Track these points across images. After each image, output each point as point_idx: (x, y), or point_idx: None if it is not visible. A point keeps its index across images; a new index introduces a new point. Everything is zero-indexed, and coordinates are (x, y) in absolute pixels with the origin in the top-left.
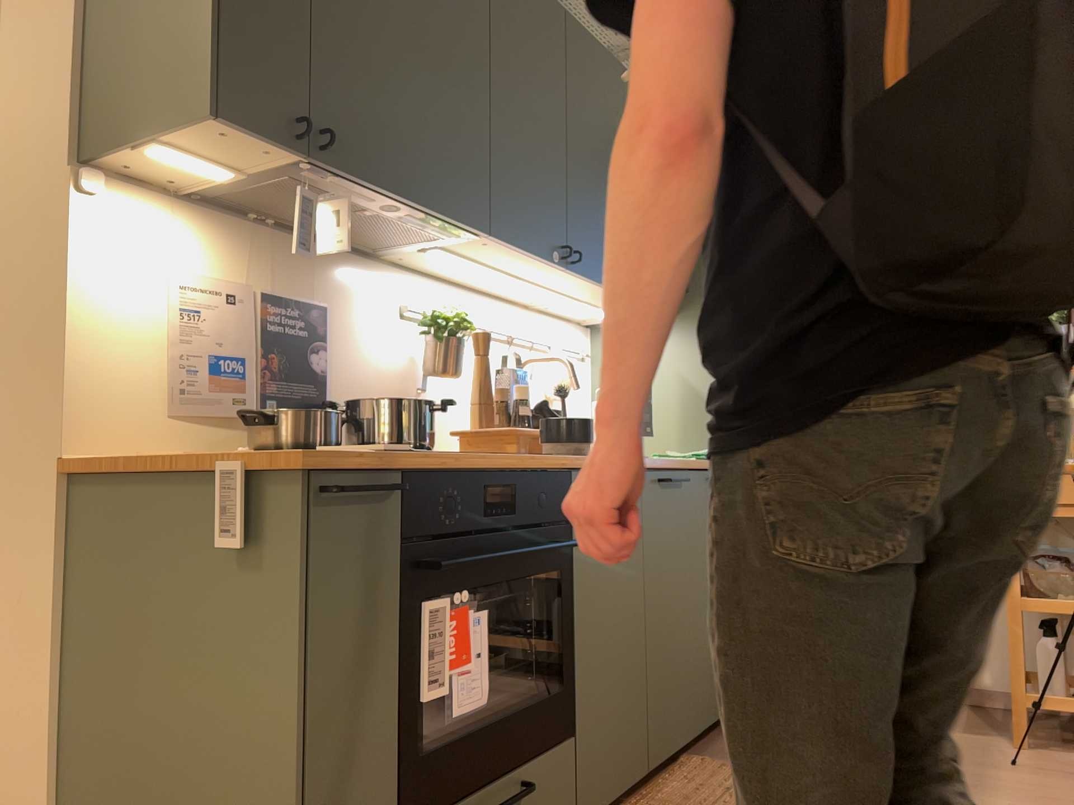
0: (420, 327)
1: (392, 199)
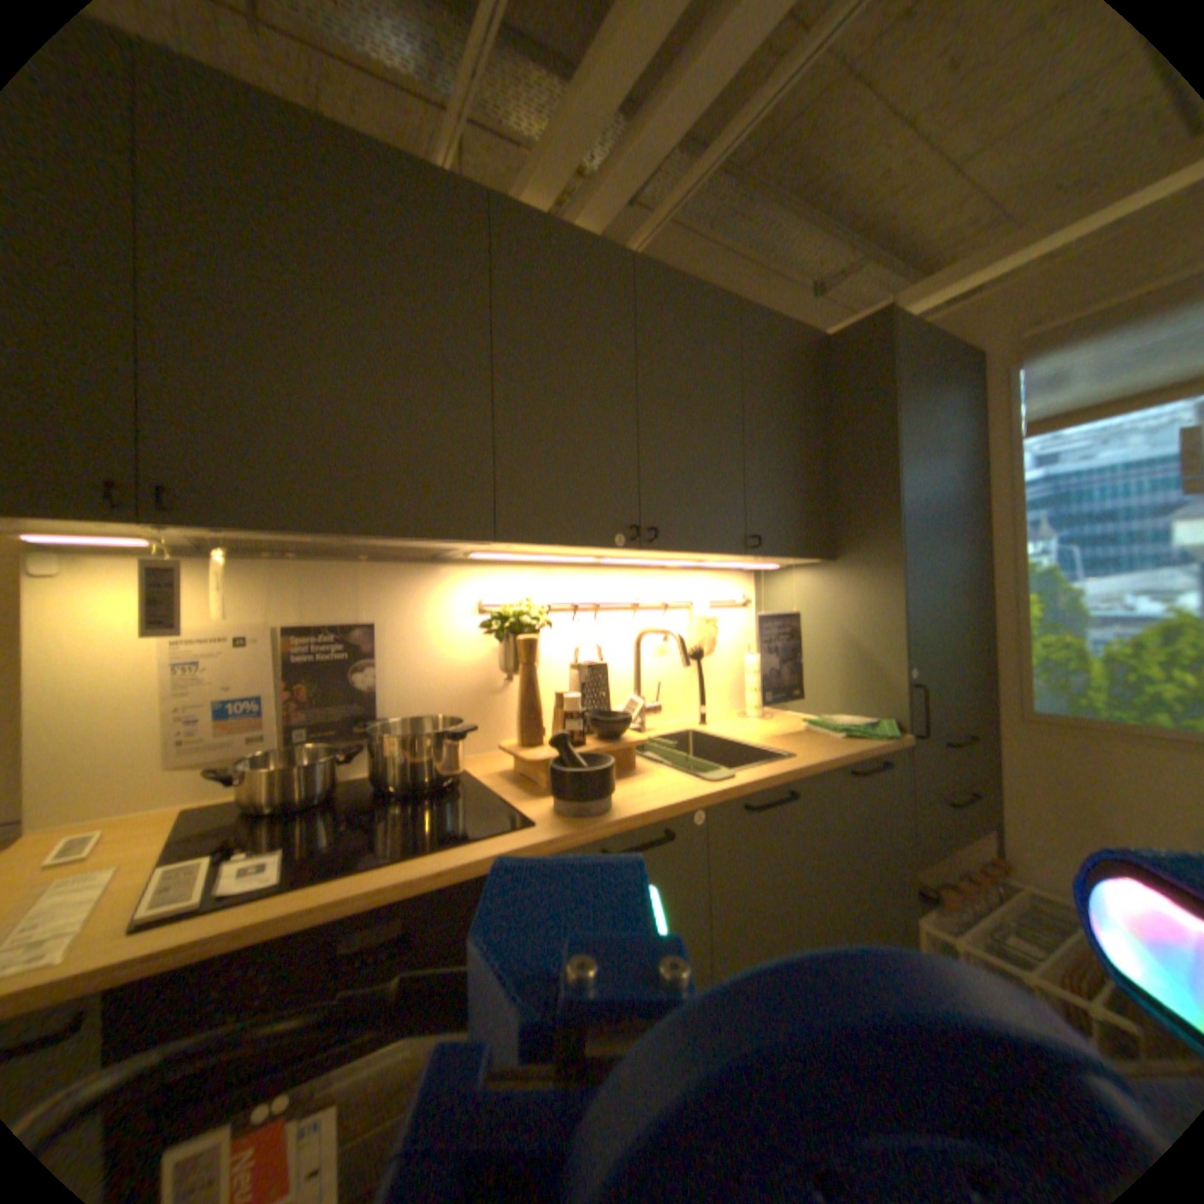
0: (484, 626)
1: (319, 534)
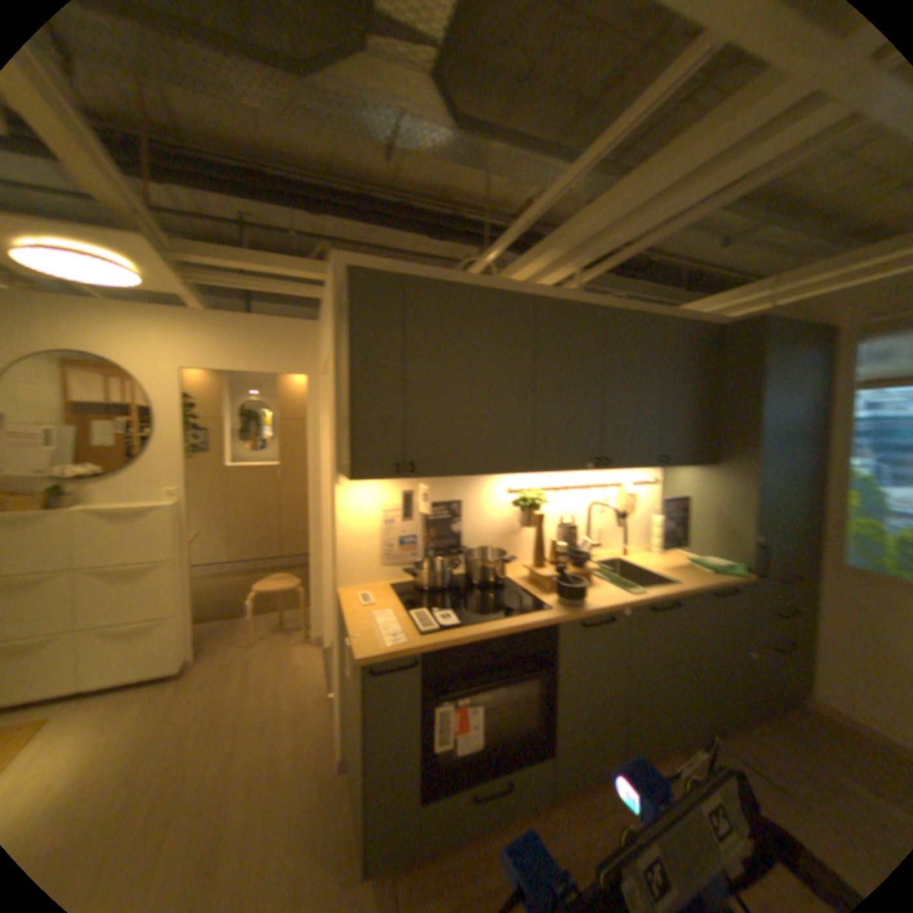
0: (512, 503)
1: (460, 475)
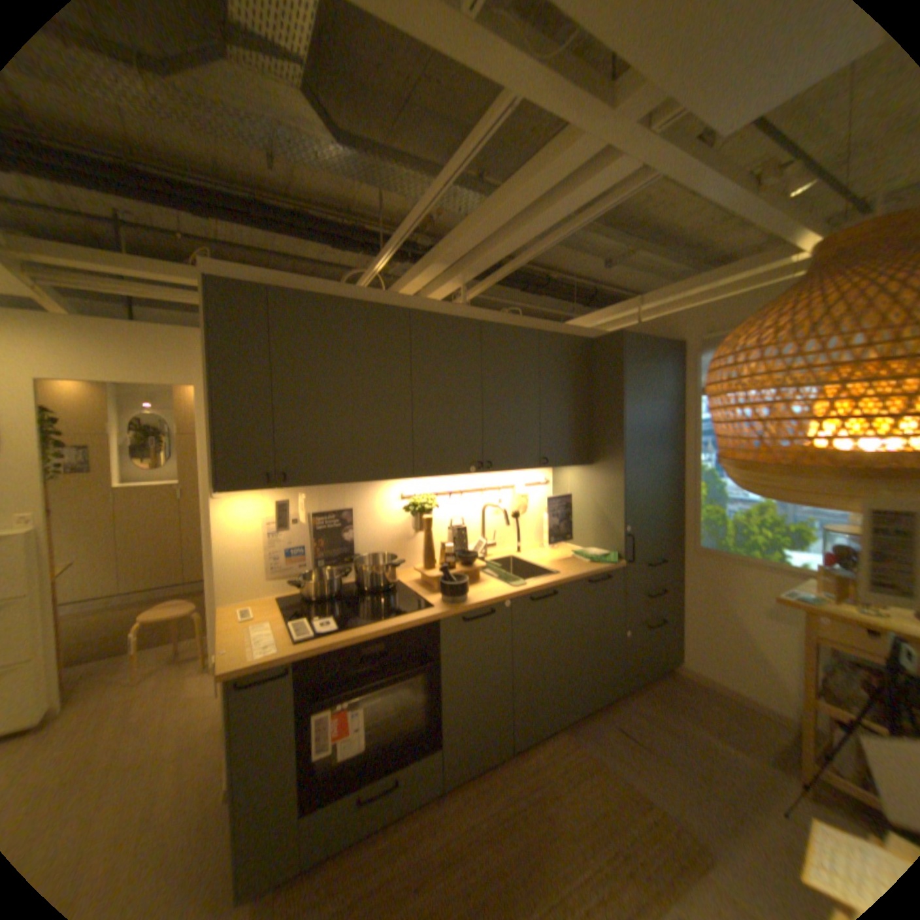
0: (405, 509)
1: (340, 484)
